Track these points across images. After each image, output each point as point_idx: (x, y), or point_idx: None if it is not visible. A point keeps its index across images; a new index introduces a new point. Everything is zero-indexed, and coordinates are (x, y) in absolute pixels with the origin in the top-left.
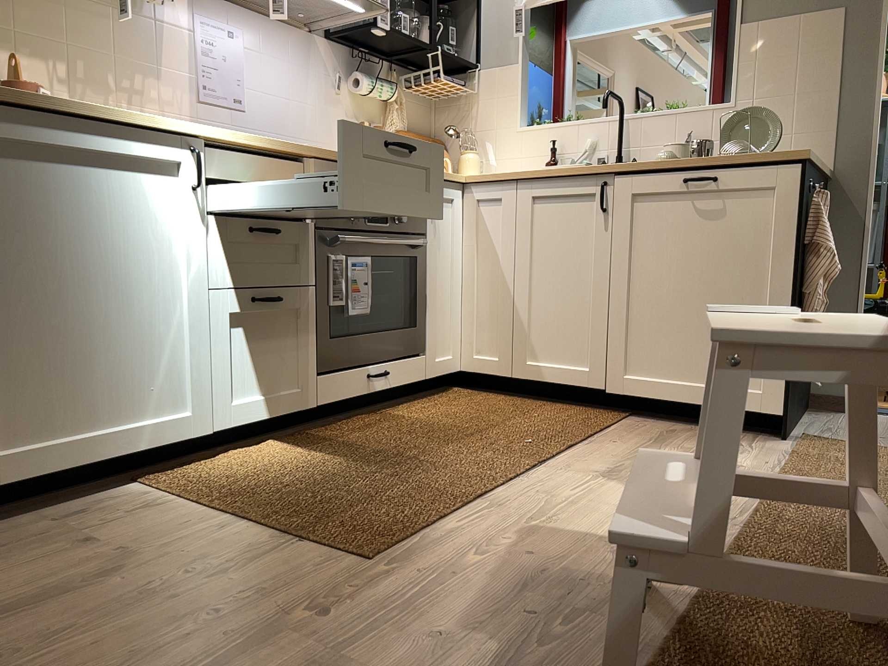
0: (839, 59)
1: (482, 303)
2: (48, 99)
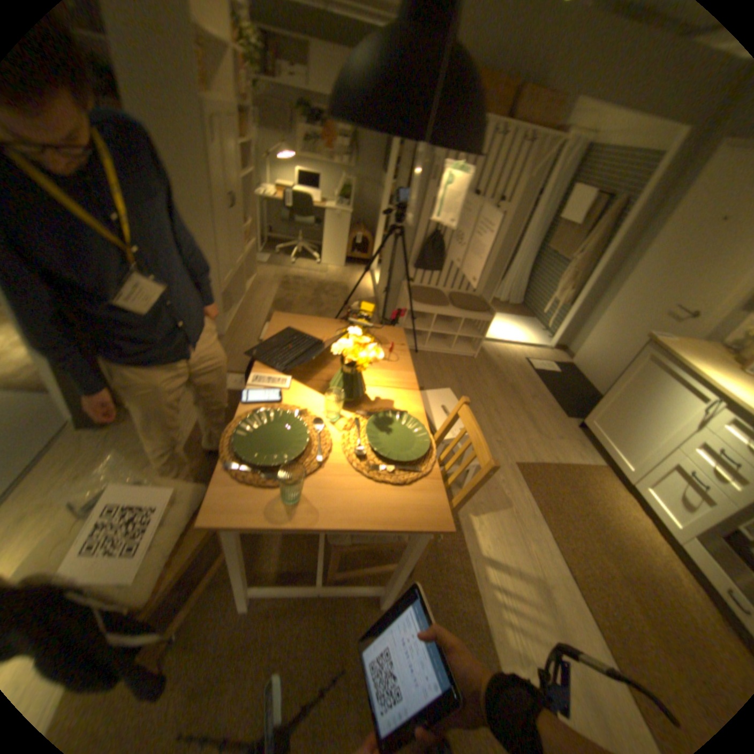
0: None
1: None
2: (678, 354)
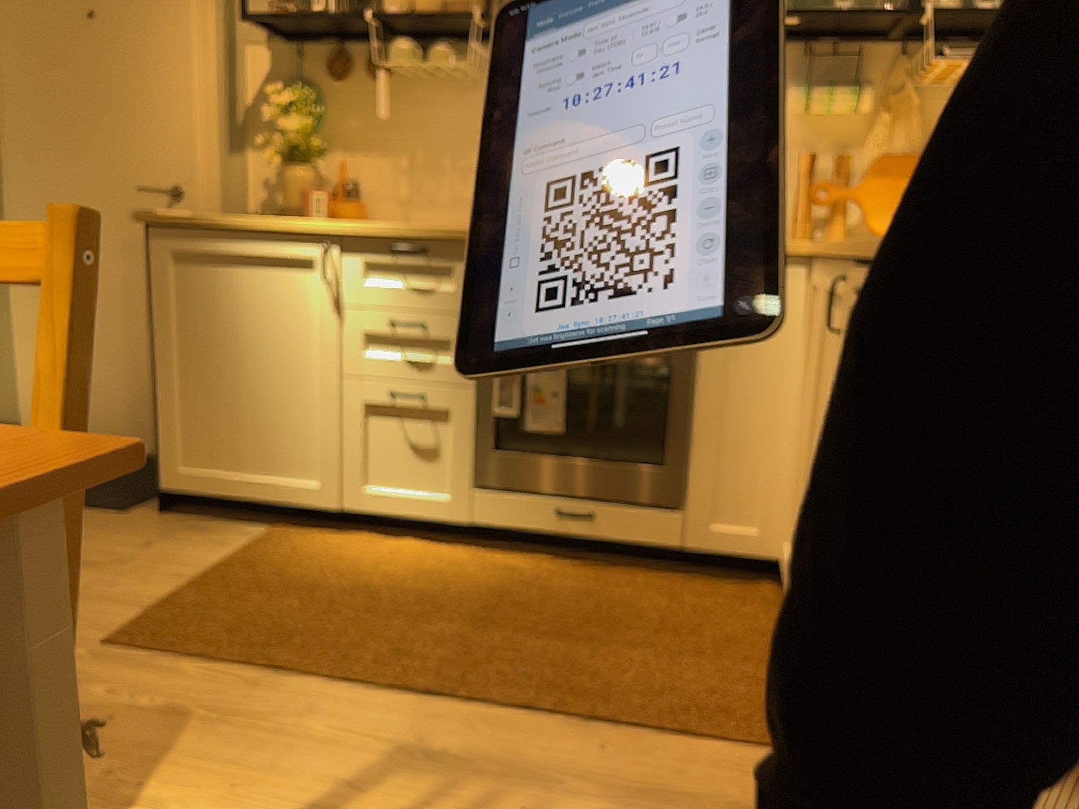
0: None
1: (798, 463)
2: (211, 220)
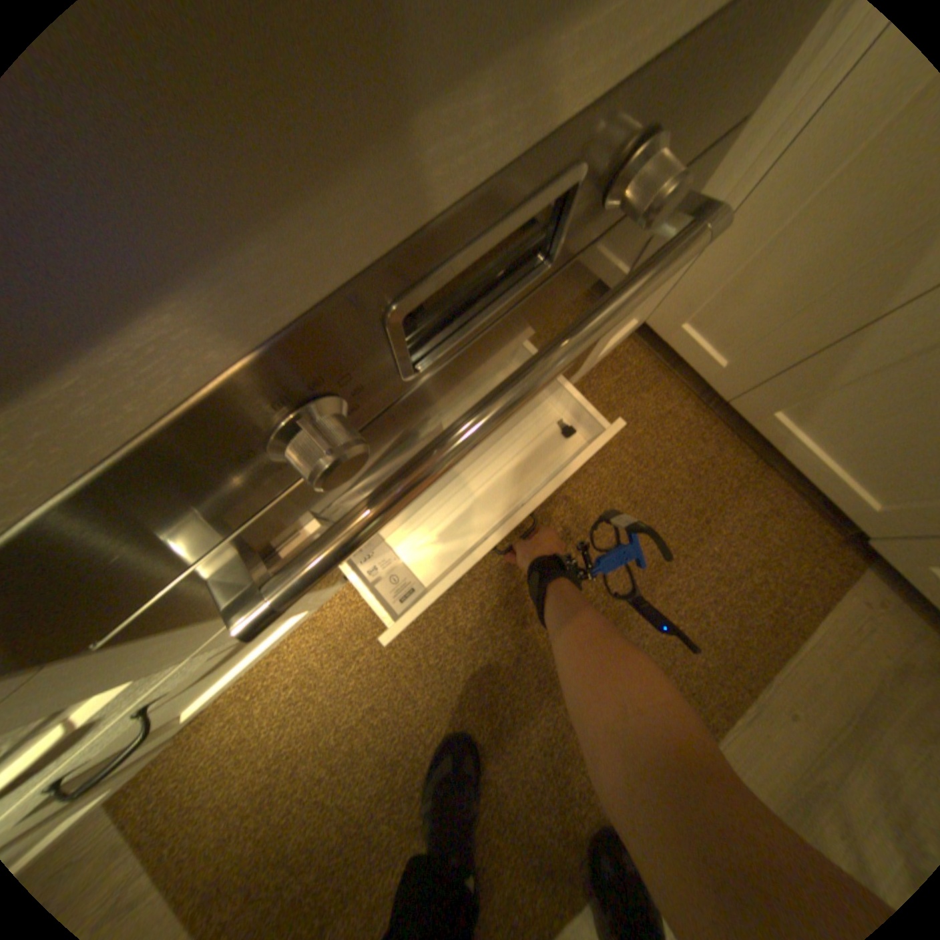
0: None
1: (781, 248)
2: None
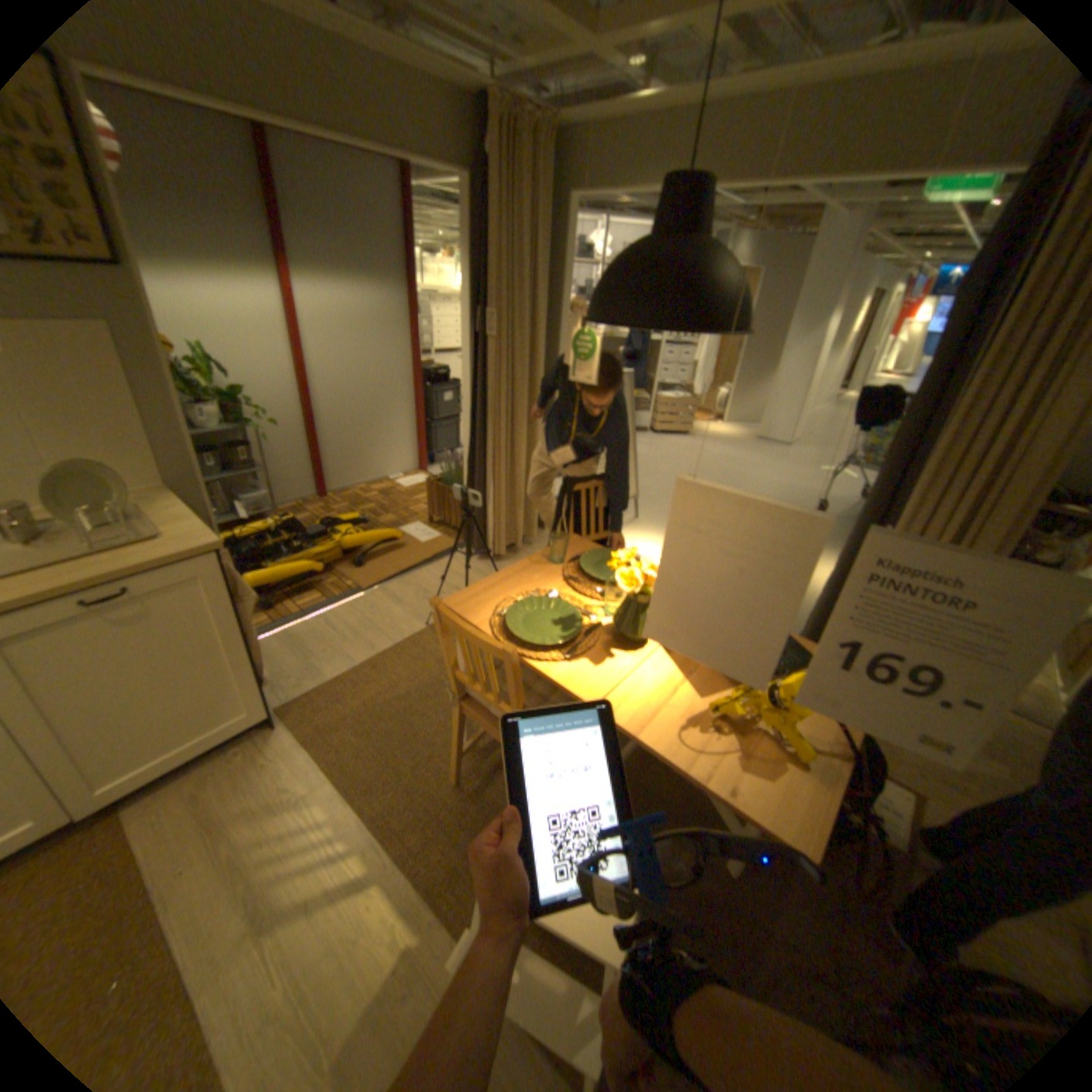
0: (124, 374)
1: None
2: None
